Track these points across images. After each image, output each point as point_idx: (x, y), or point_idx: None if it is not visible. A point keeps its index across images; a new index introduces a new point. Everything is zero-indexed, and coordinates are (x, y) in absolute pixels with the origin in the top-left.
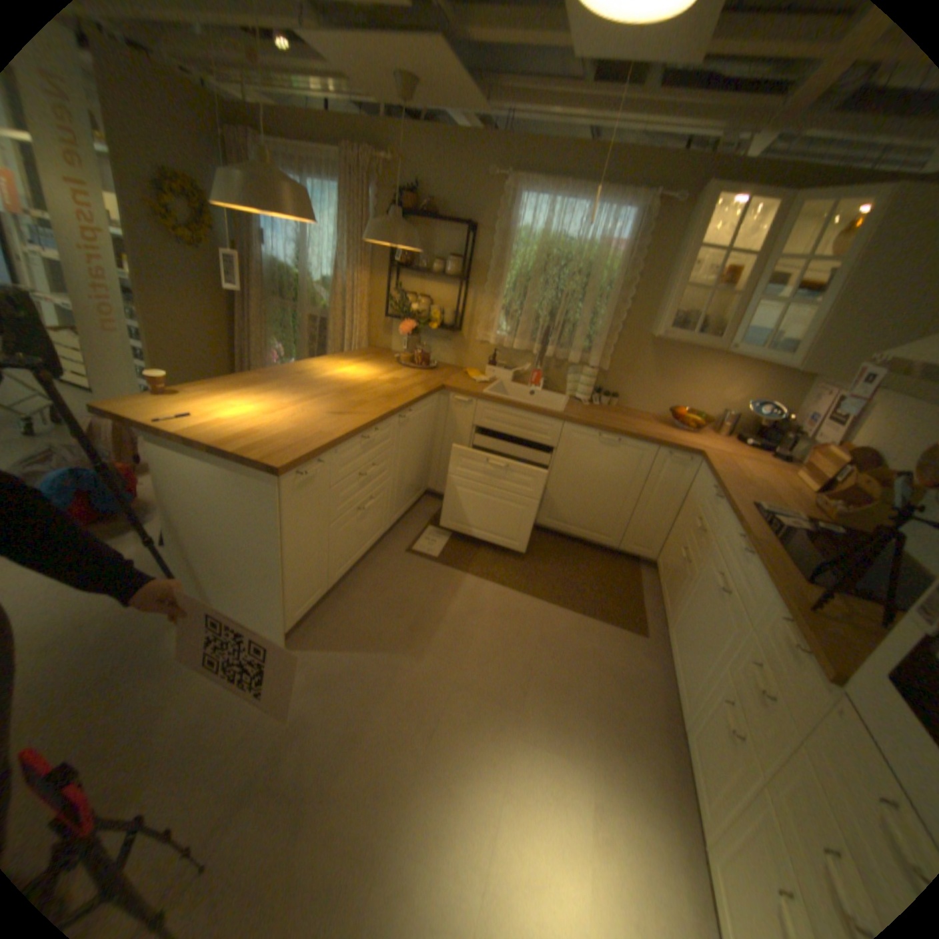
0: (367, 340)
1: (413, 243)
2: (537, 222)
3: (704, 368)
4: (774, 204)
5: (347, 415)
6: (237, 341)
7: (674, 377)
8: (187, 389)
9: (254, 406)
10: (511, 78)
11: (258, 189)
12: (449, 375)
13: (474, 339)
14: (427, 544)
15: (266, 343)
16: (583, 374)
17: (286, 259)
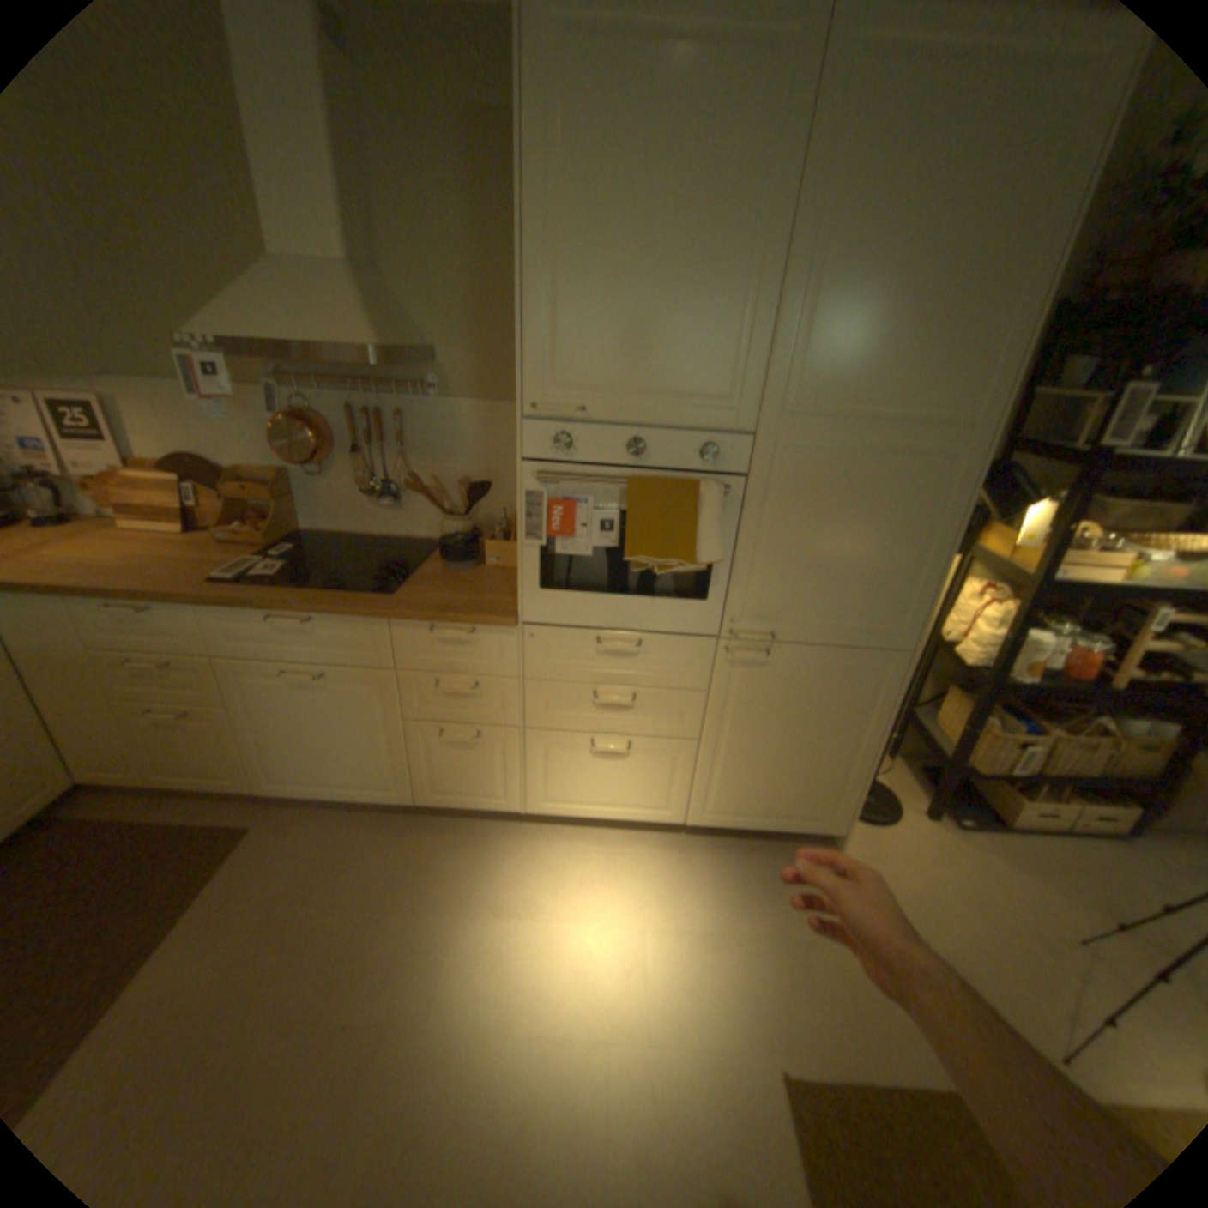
0: None
1: None
2: None
3: None
4: None
5: None
6: None
7: None
8: None
9: None
10: None
11: None
12: None
13: None
14: None
15: None
16: None
17: None
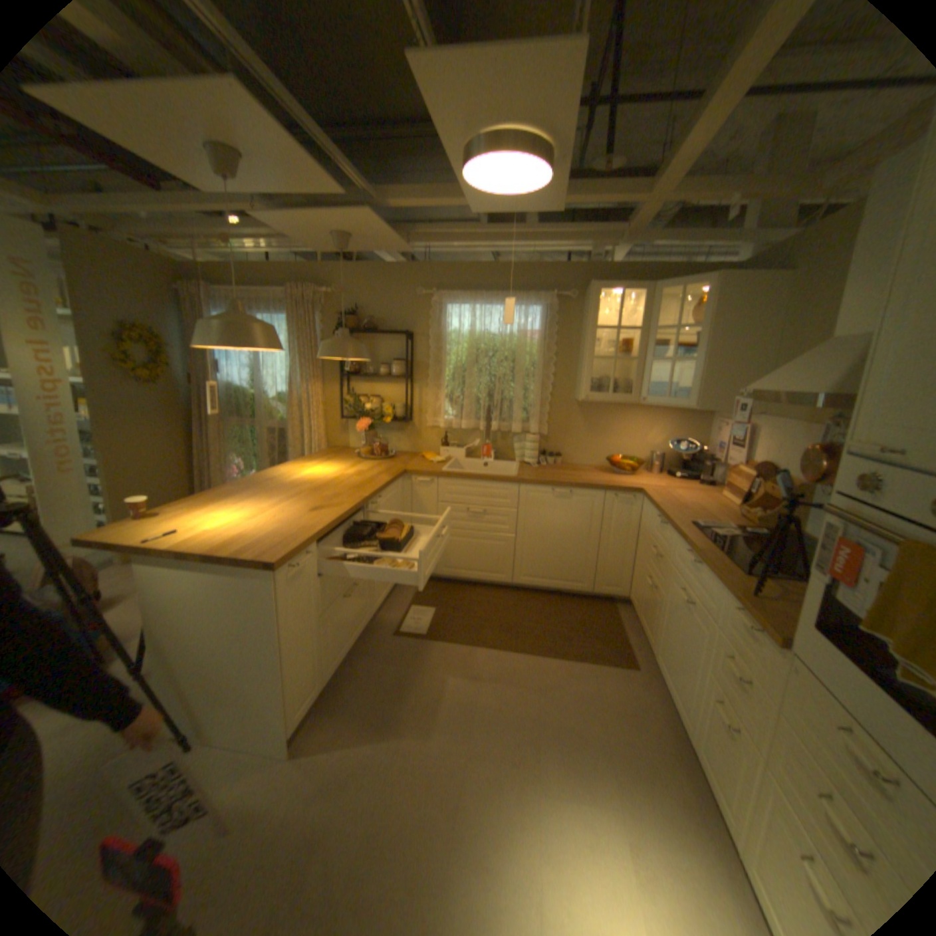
0: (325, 442)
1: (361, 355)
2: (463, 326)
3: (625, 421)
4: (642, 293)
5: (324, 508)
6: (196, 462)
7: (603, 432)
8: (166, 510)
9: (235, 514)
10: (424, 227)
11: (231, 331)
12: (408, 461)
13: (425, 426)
14: (413, 624)
15: (225, 460)
16: (527, 441)
17: (241, 383)
